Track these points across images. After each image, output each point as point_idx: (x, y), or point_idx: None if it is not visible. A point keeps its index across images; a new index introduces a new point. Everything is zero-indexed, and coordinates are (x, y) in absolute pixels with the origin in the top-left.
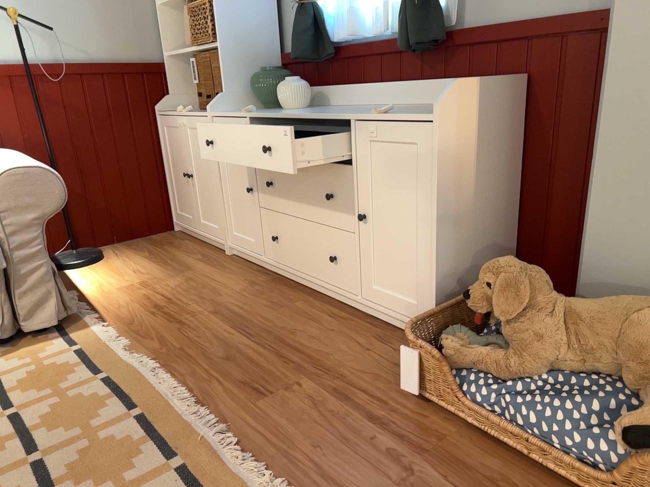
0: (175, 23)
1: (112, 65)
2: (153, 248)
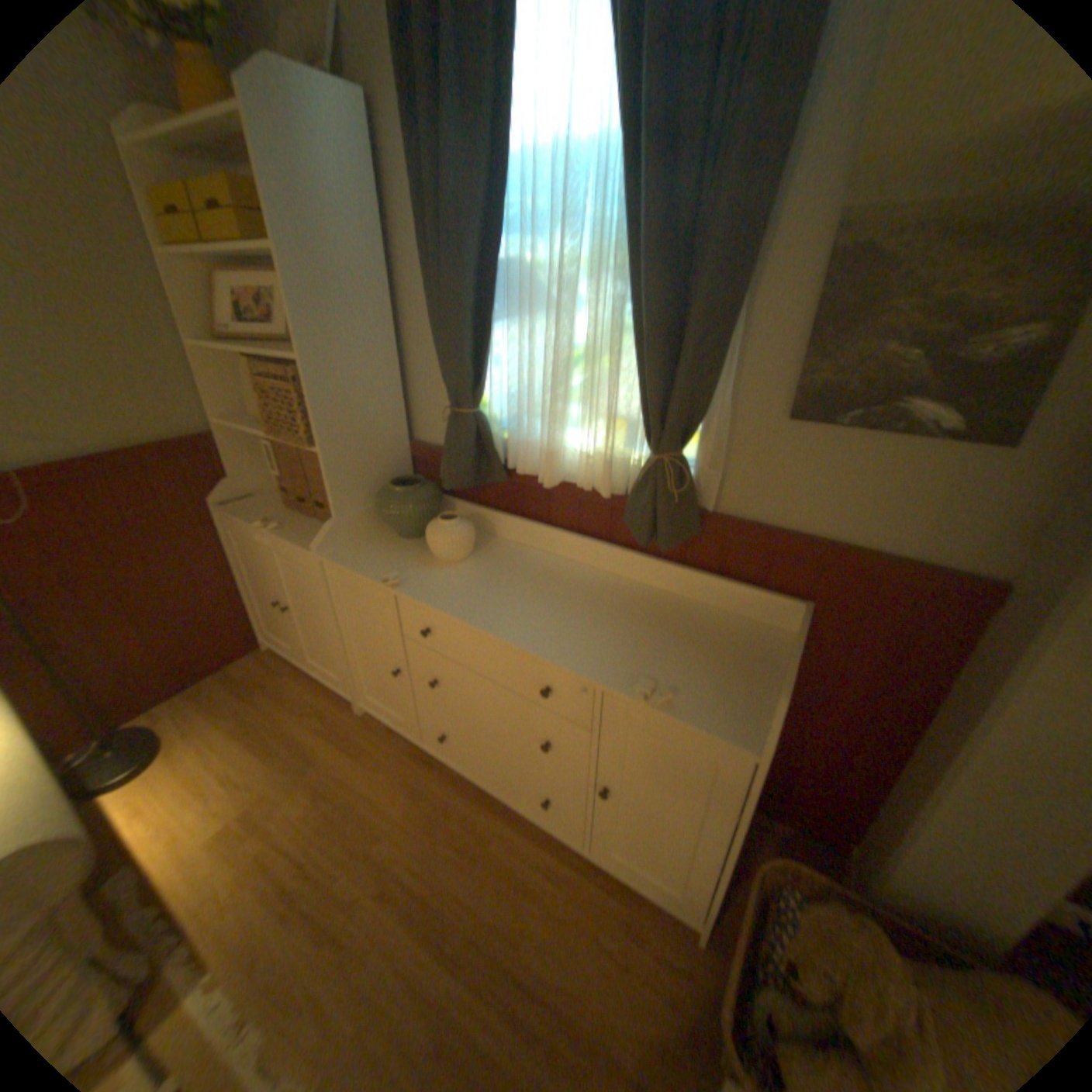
0: (220, 368)
1: (115, 451)
2: (238, 707)
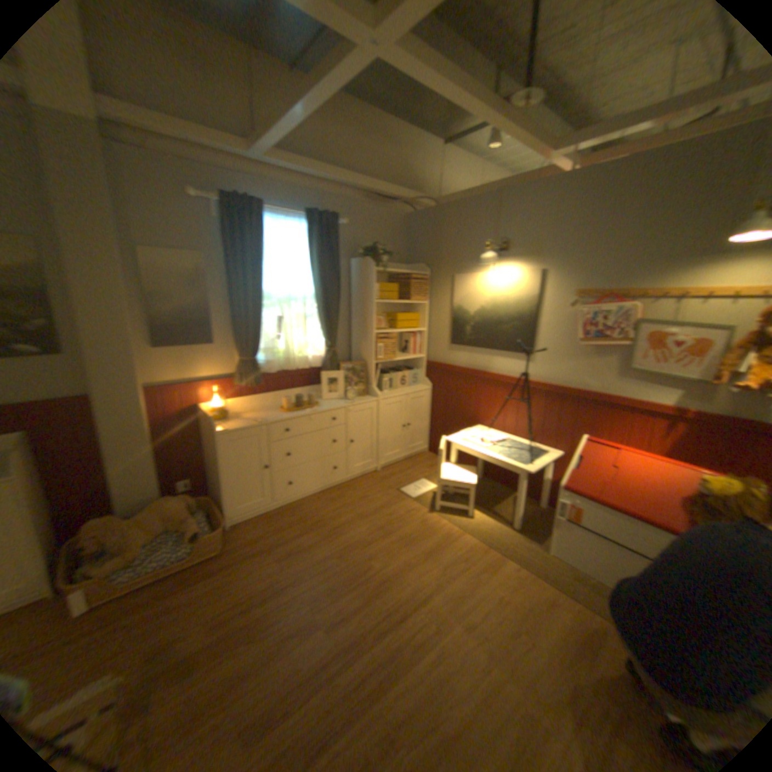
0: None
1: None
2: None
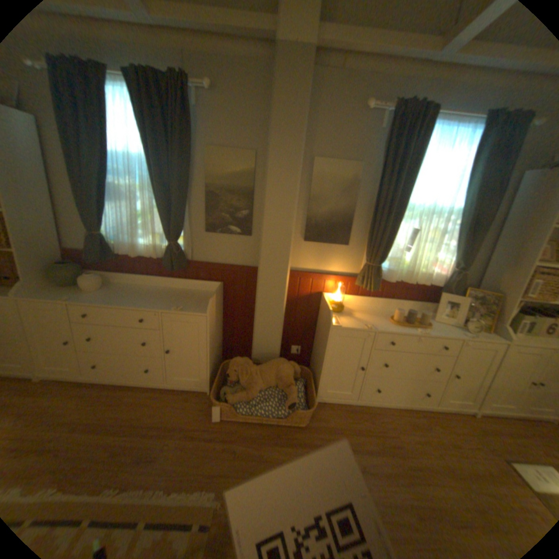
0: None
1: None
2: None
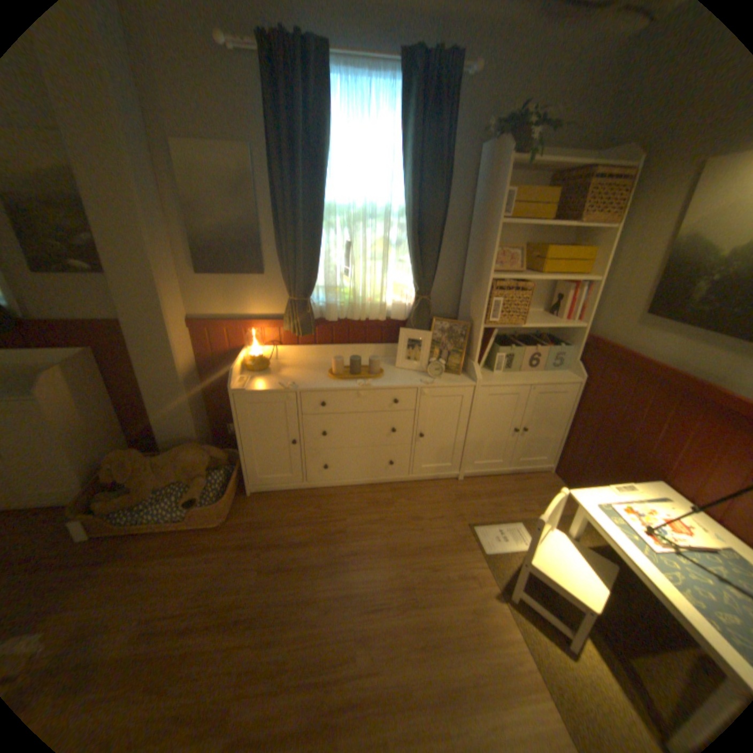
0: None
1: None
2: None
